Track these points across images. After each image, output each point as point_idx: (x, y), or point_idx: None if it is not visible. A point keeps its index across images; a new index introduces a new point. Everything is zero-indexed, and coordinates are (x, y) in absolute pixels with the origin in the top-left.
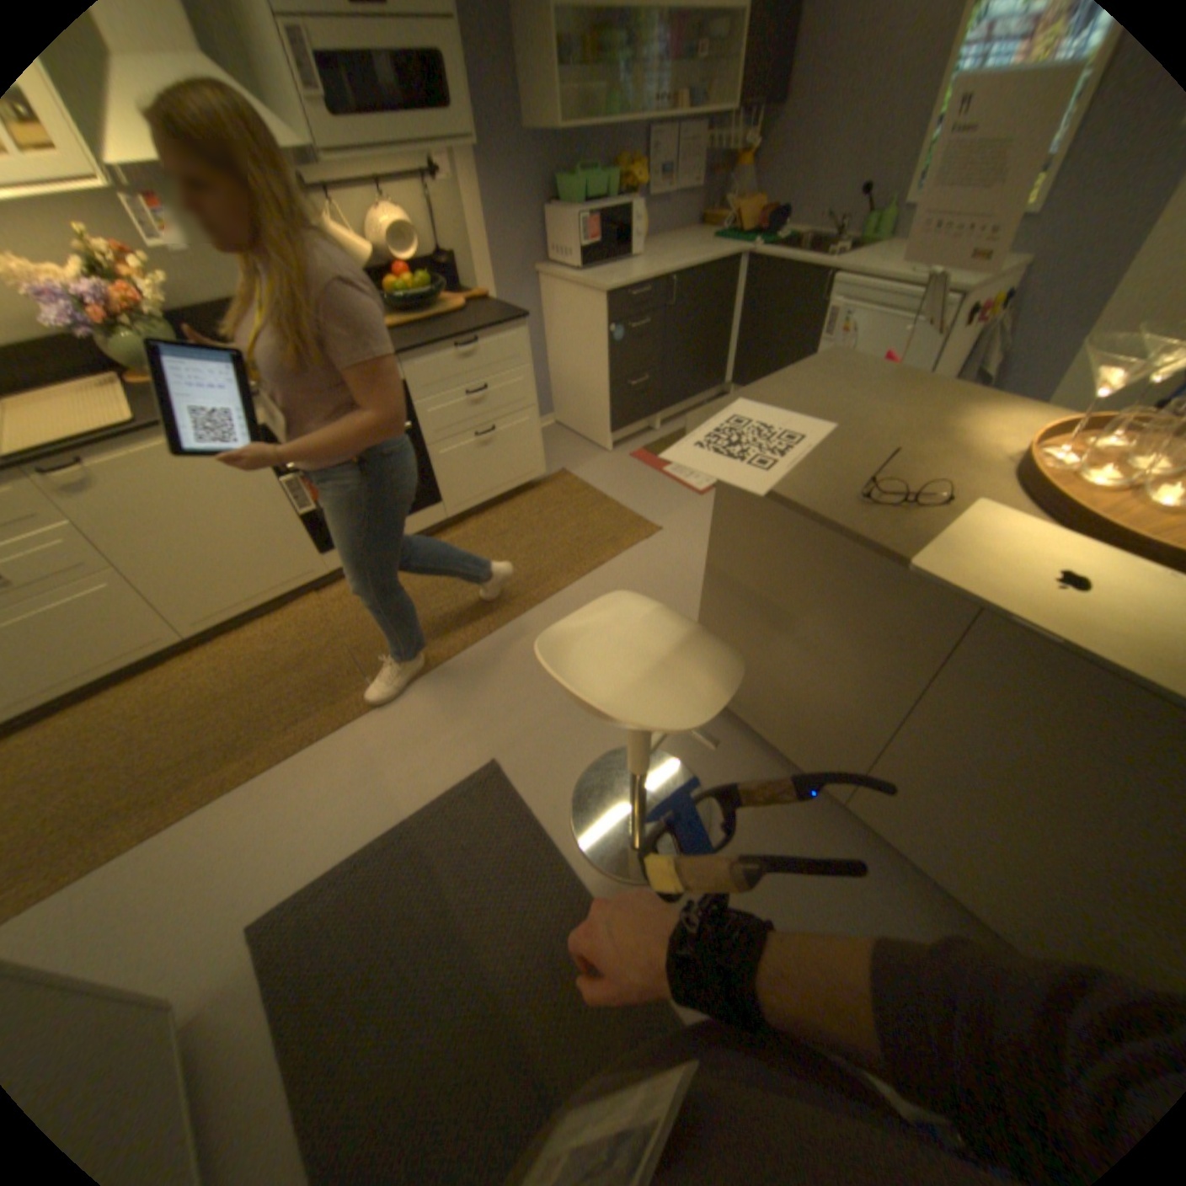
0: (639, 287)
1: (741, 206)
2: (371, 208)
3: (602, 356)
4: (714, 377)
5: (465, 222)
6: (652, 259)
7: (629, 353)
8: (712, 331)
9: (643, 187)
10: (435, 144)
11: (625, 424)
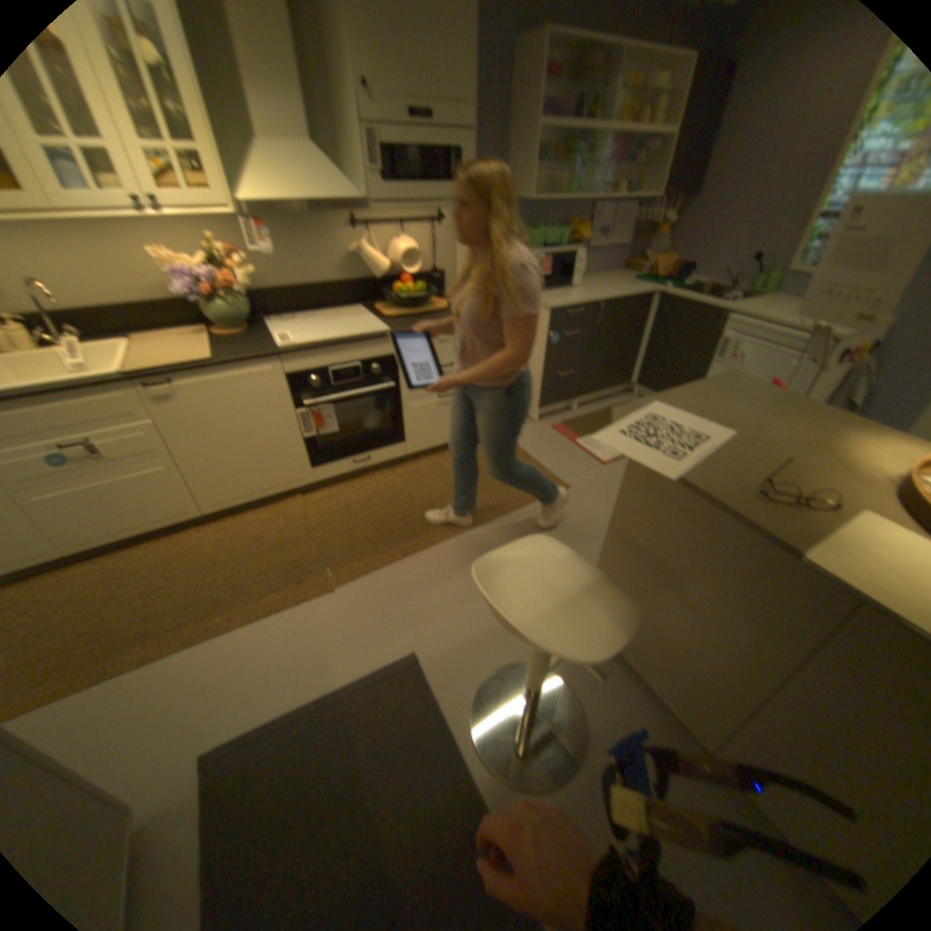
0: (576, 309)
1: (658, 260)
2: (396, 240)
3: (541, 353)
4: (624, 378)
5: (457, 254)
6: (587, 290)
7: (562, 353)
8: (626, 344)
9: (586, 242)
10: (446, 204)
11: (551, 404)
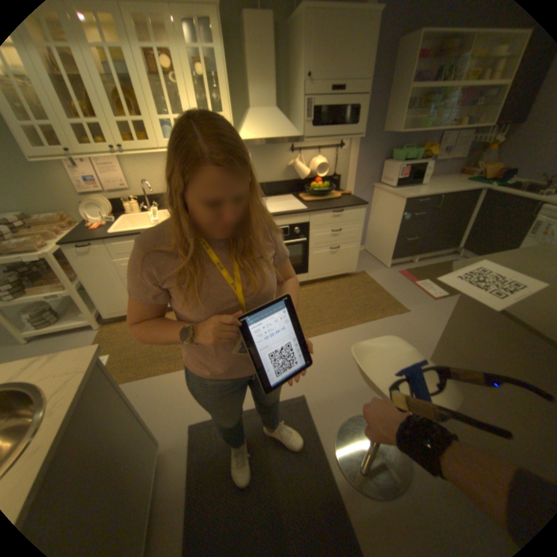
0: (424, 198)
1: (486, 166)
2: (314, 157)
3: (396, 225)
4: (454, 243)
5: (349, 164)
6: (432, 186)
7: (411, 225)
8: (458, 221)
9: (434, 155)
10: (345, 135)
11: (400, 257)
